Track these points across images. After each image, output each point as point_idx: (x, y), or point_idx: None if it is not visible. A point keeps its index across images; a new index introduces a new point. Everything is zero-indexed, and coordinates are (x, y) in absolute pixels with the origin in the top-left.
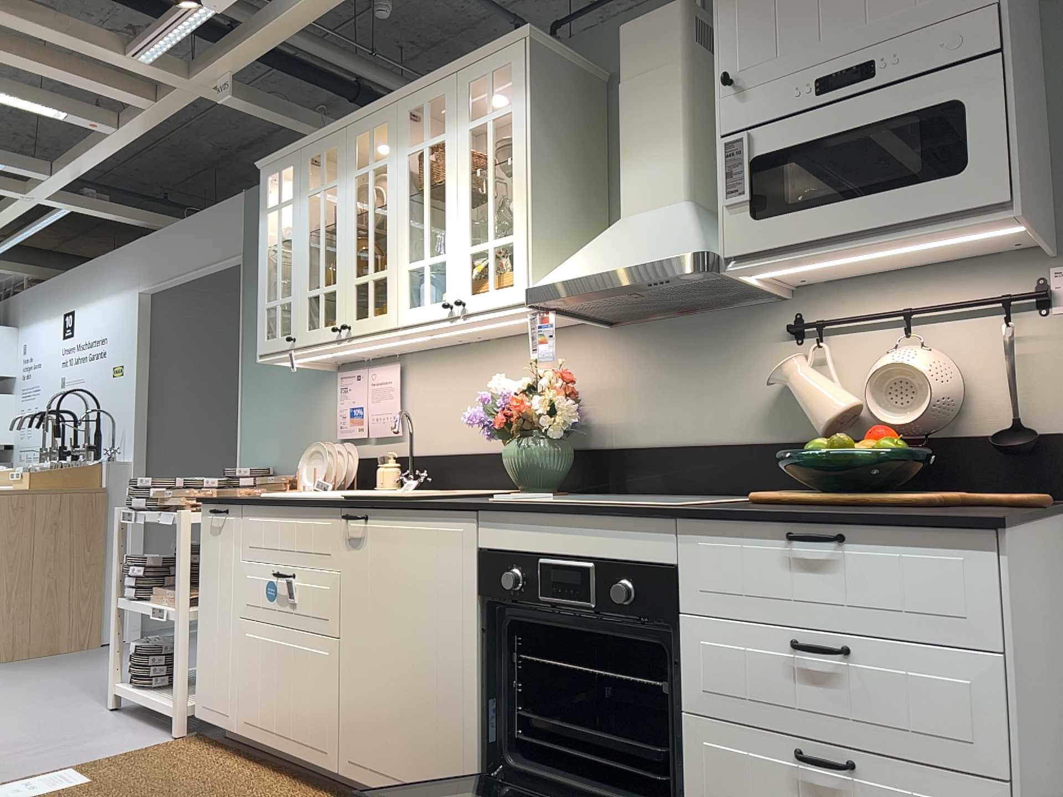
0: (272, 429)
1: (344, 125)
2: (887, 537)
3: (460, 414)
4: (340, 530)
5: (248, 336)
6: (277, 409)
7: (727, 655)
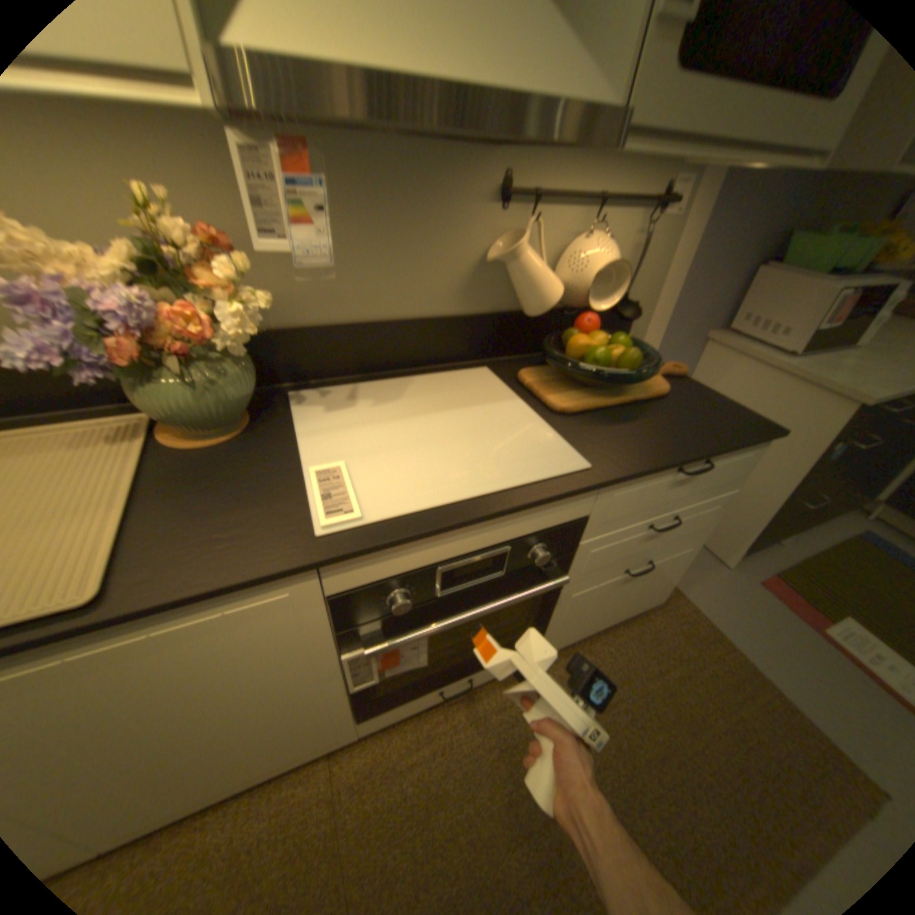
0: None
1: None
2: (730, 453)
3: None
4: None
5: None
6: None
7: (606, 550)
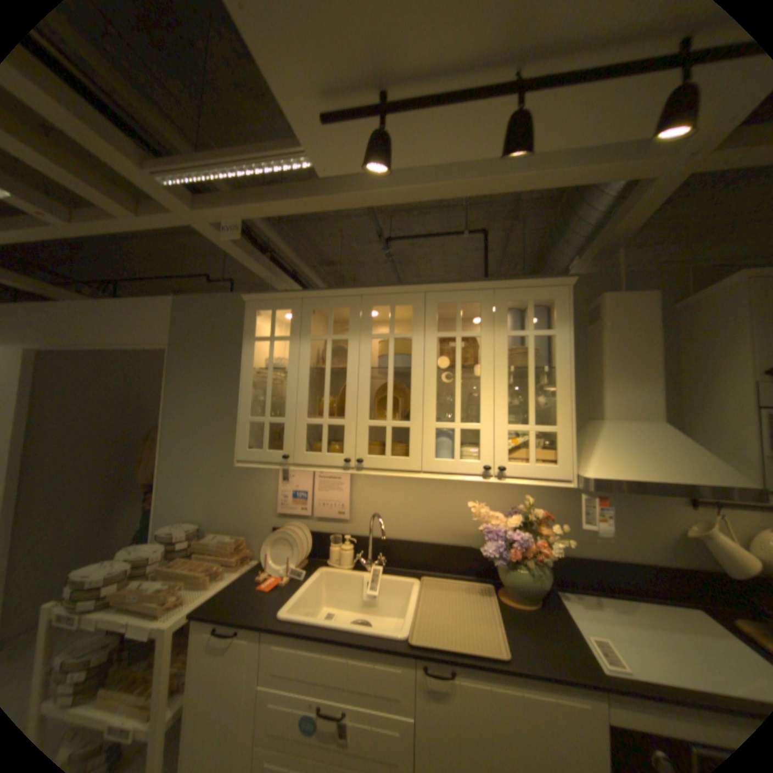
0: (197, 492)
1: (360, 291)
2: None
3: (411, 510)
4: (415, 680)
5: (170, 410)
6: (203, 476)
7: None
